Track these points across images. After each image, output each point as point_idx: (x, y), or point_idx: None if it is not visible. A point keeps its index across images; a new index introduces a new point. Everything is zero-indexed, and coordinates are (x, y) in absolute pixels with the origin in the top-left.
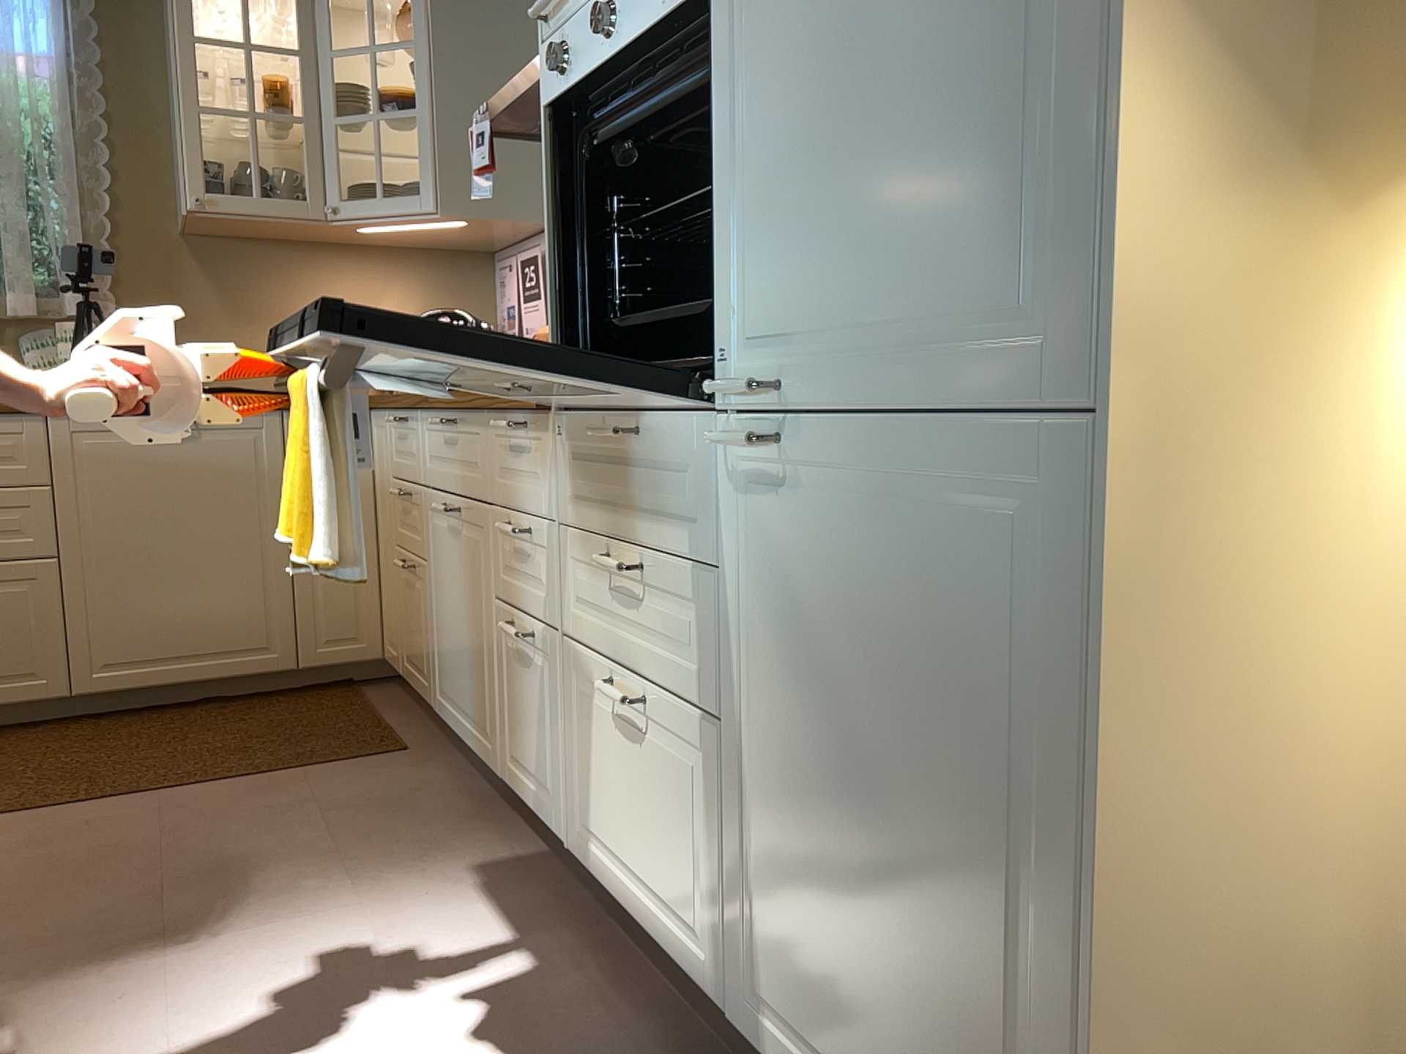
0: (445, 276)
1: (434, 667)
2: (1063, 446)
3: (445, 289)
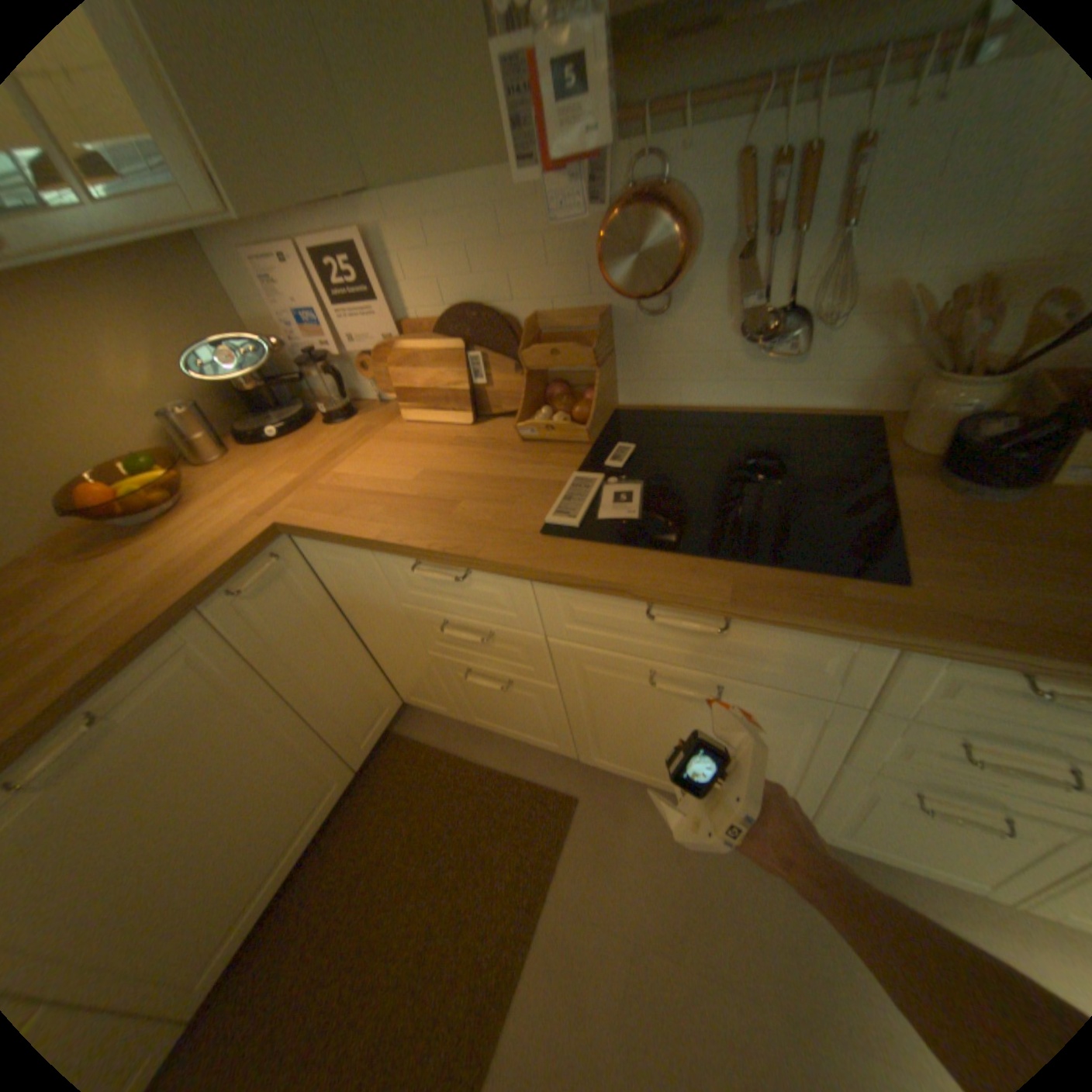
0: (156, 283)
1: (586, 745)
2: None
3: (167, 302)
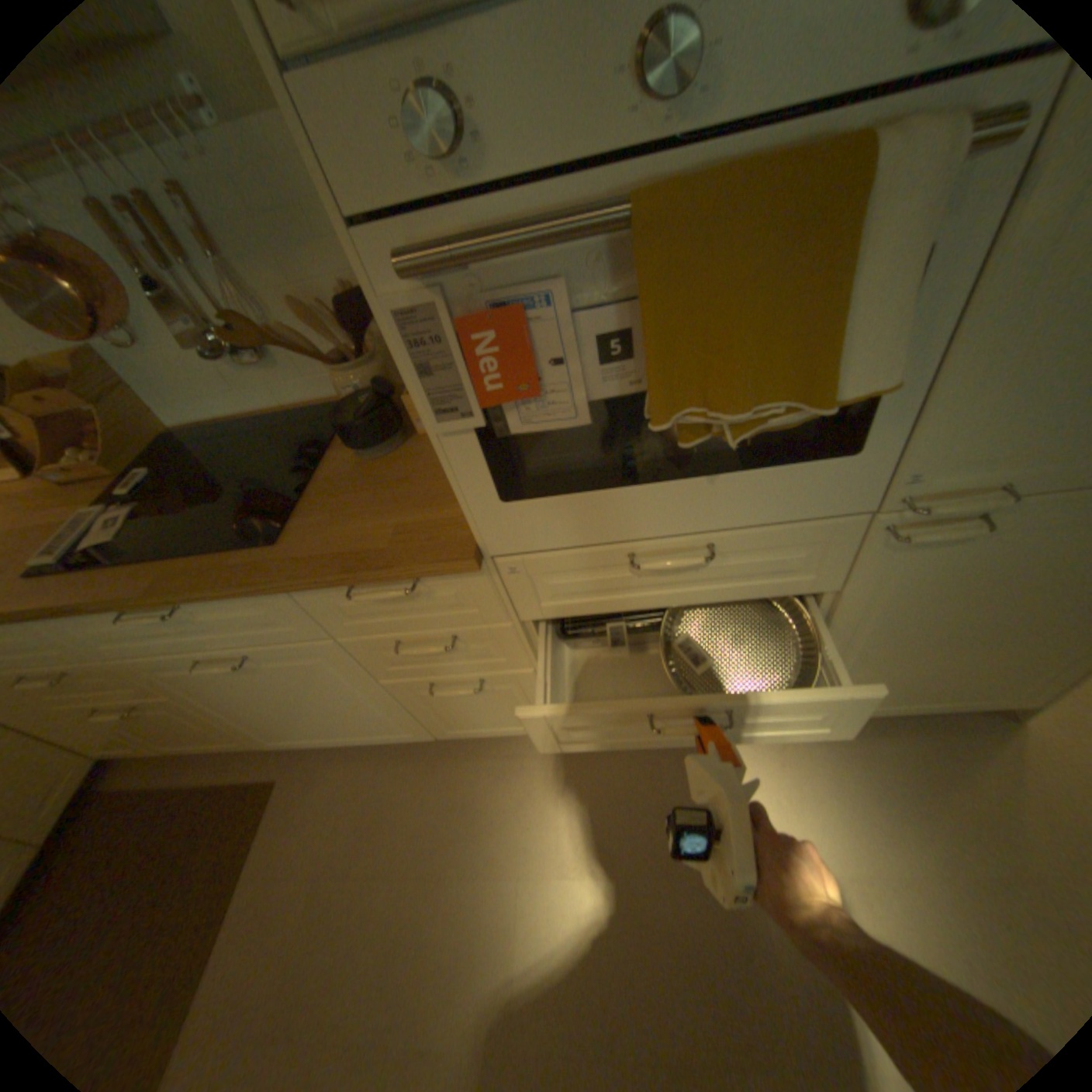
0: None
1: (246, 736)
2: None
3: None
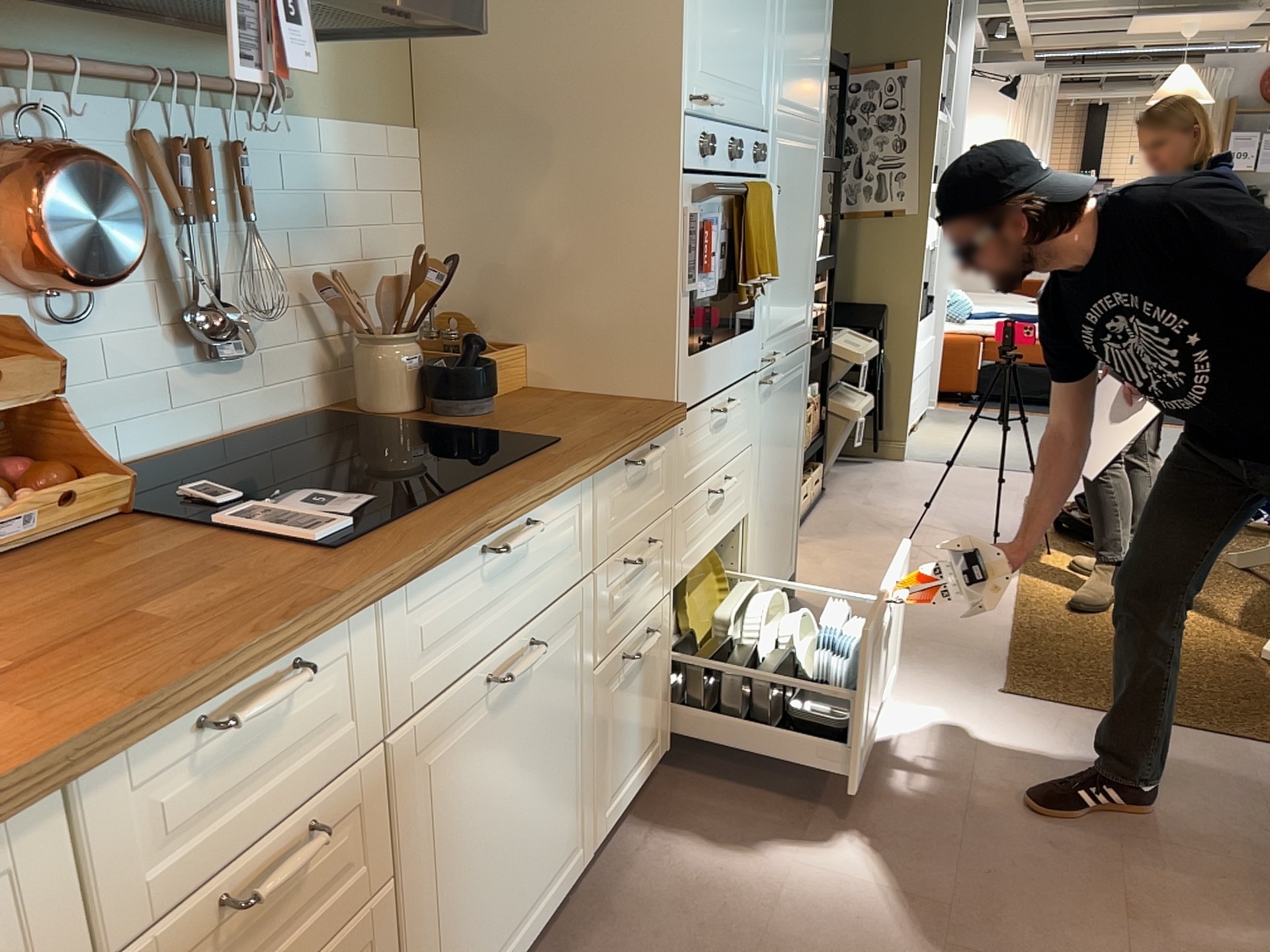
0: None
1: None
2: (805, 350)
3: None
